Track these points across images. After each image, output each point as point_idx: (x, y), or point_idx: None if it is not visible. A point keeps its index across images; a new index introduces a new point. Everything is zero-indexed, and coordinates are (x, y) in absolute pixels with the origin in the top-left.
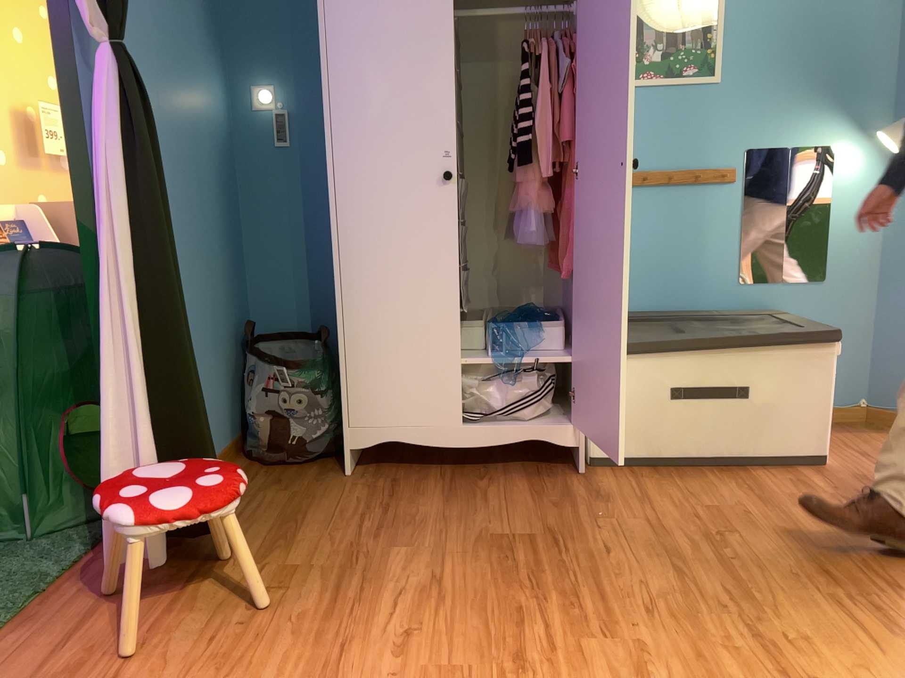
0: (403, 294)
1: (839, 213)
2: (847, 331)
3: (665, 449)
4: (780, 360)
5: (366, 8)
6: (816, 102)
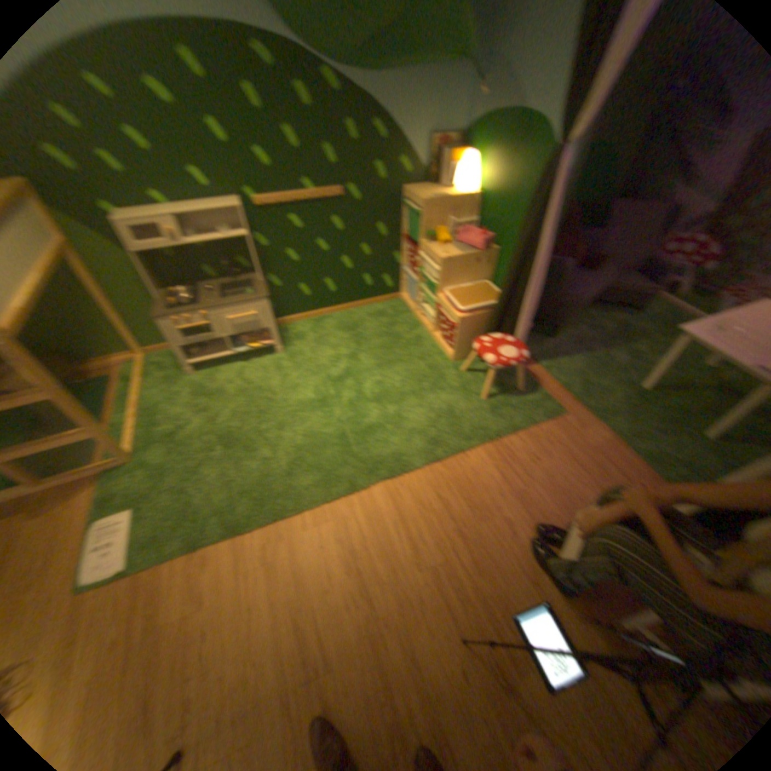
0: None
1: None
2: None
3: None
4: None
5: None
6: None
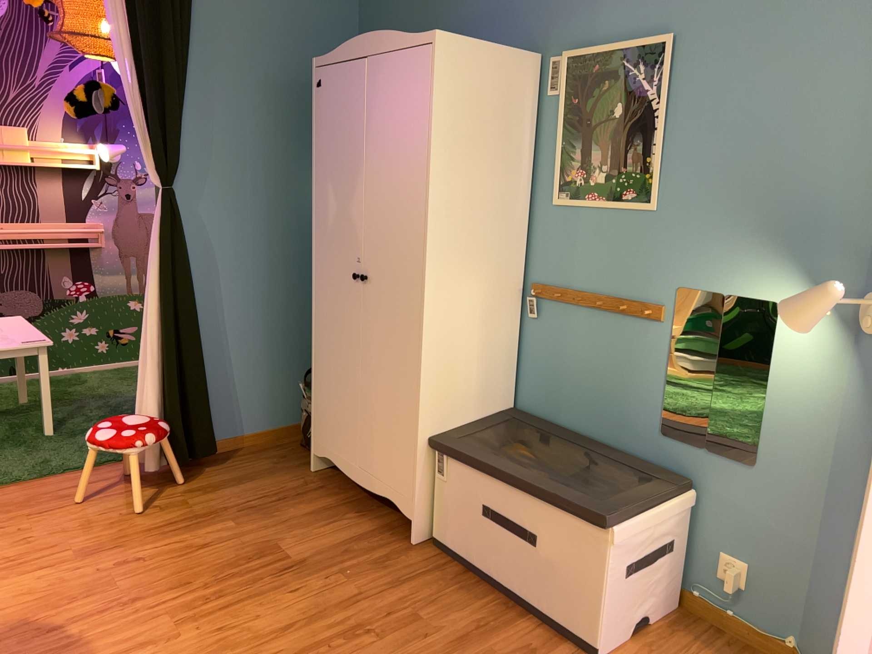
0: (336, 356)
1: (778, 387)
2: (778, 539)
3: (475, 559)
4: (561, 522)
5: (329, 150)
6: (760, 245)
